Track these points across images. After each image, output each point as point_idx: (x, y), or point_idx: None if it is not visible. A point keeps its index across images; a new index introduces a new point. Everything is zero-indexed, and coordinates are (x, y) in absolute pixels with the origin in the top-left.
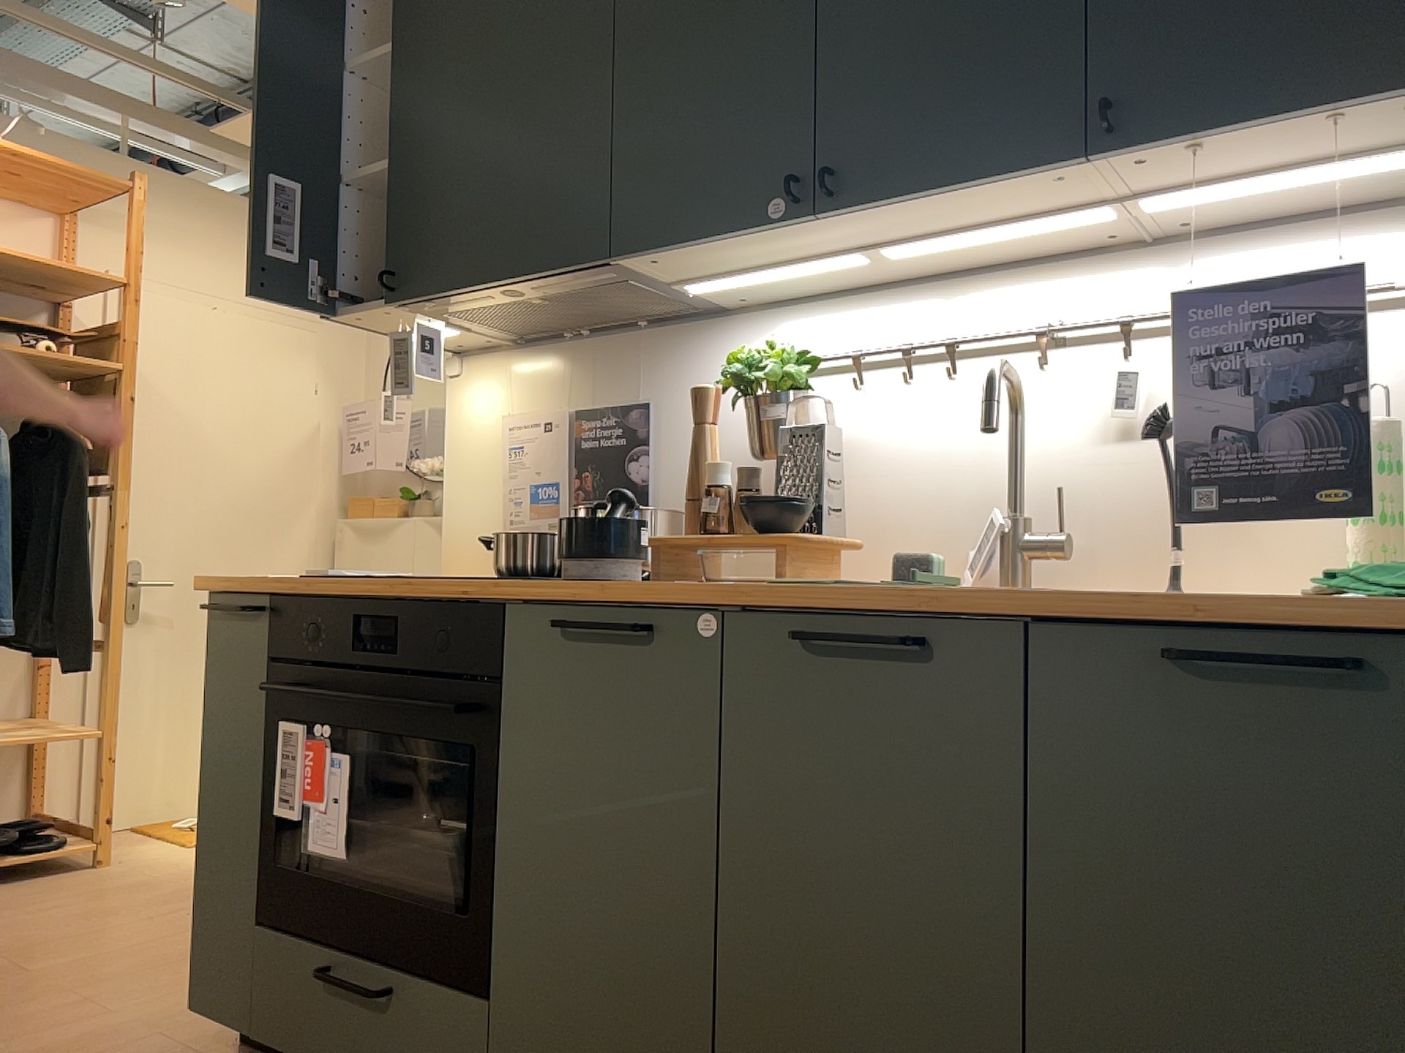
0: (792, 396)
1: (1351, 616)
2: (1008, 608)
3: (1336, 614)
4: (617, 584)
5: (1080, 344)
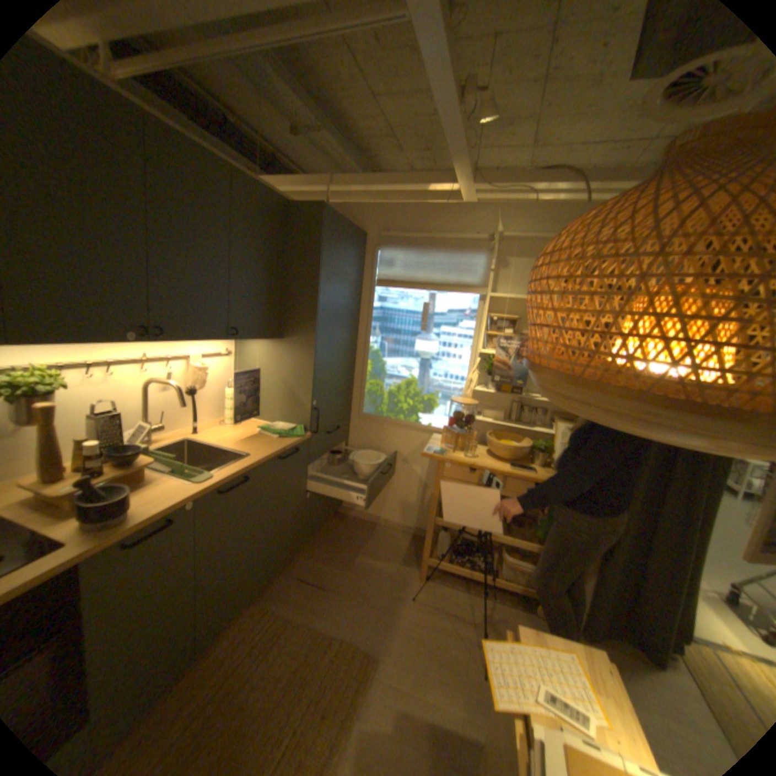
0: (54, 395)
1: (293, 442)
2: (261, 462)
3: (296, 443)
4: (130, 515)
5: (144, 360)
